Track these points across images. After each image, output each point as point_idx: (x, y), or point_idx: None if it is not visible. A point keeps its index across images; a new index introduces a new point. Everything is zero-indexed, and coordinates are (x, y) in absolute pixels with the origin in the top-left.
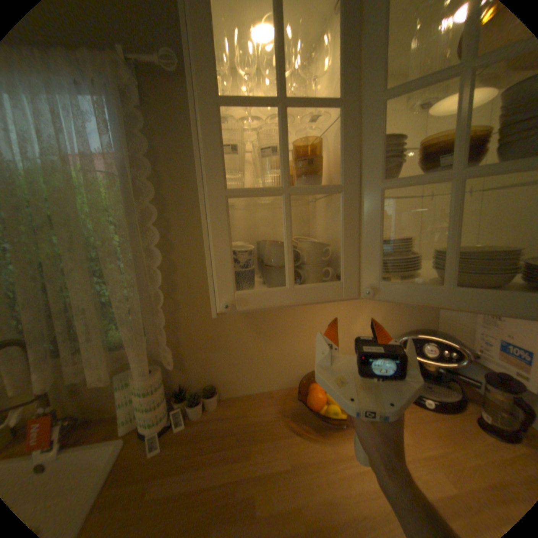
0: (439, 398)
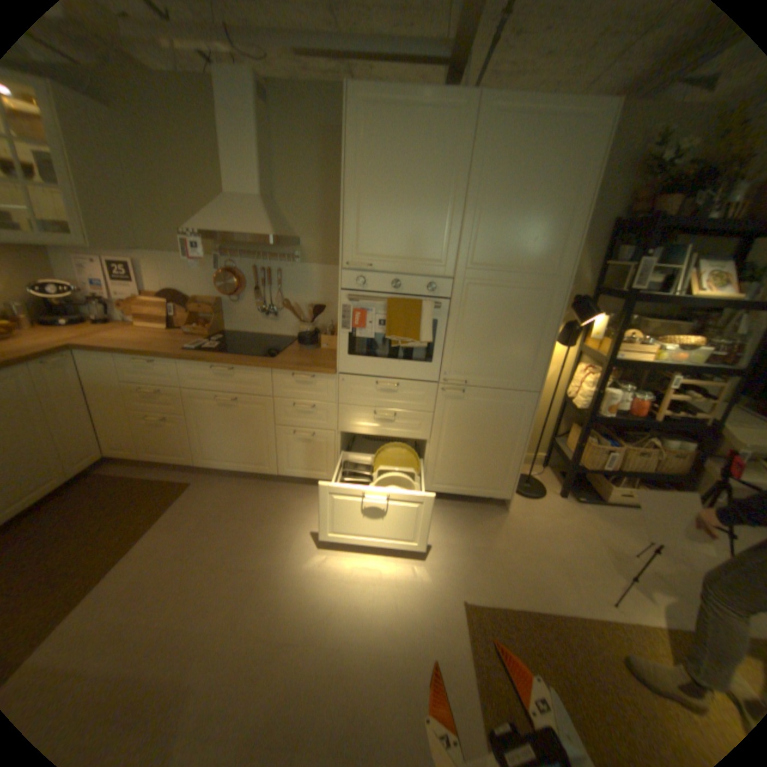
0: (67, 321)
